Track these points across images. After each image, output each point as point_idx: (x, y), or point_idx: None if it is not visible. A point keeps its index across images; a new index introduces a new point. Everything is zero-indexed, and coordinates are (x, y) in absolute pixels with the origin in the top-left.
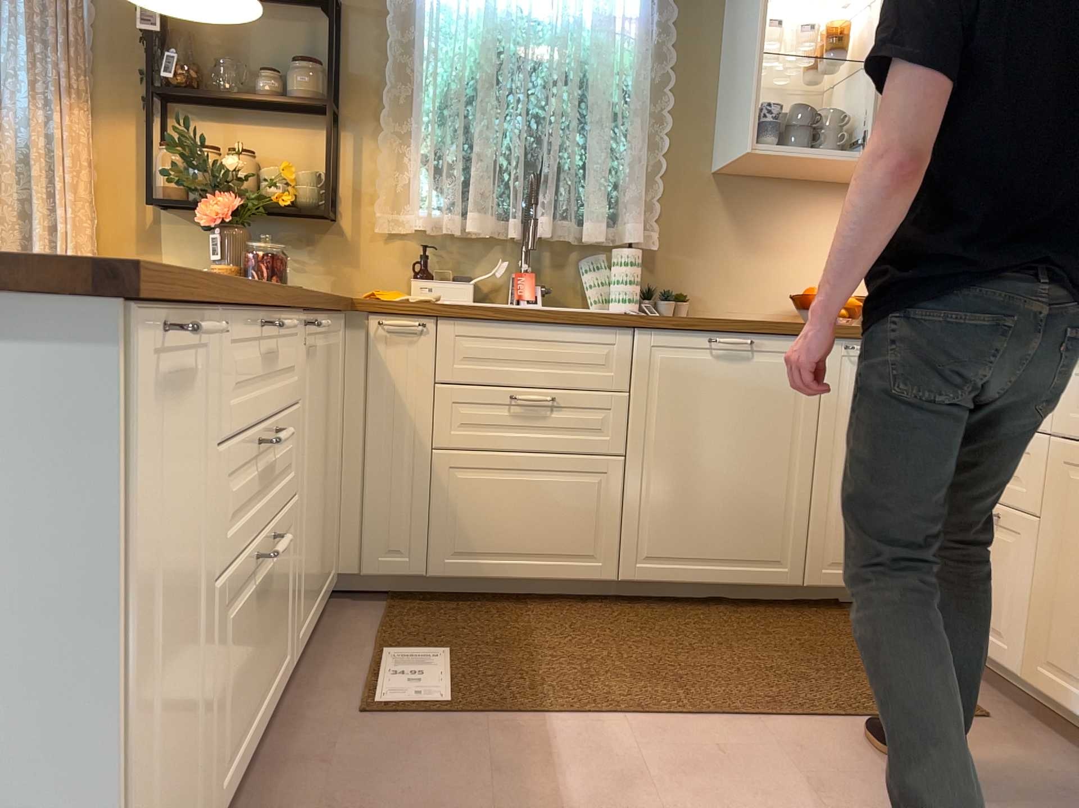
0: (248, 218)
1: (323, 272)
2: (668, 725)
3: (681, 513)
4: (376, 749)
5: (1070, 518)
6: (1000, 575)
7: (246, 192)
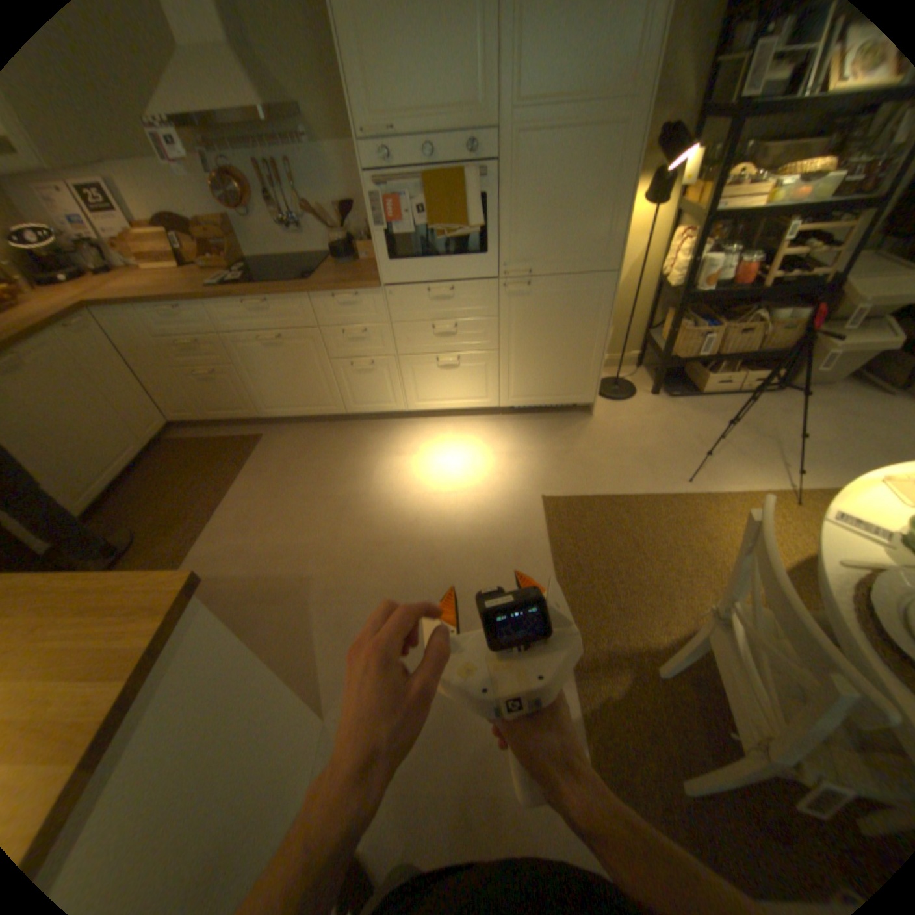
0: None
1: None
2: (207, 531)
3: (69, 466)
4: None
5: (244, 360)
6: (227, 390)
7: None
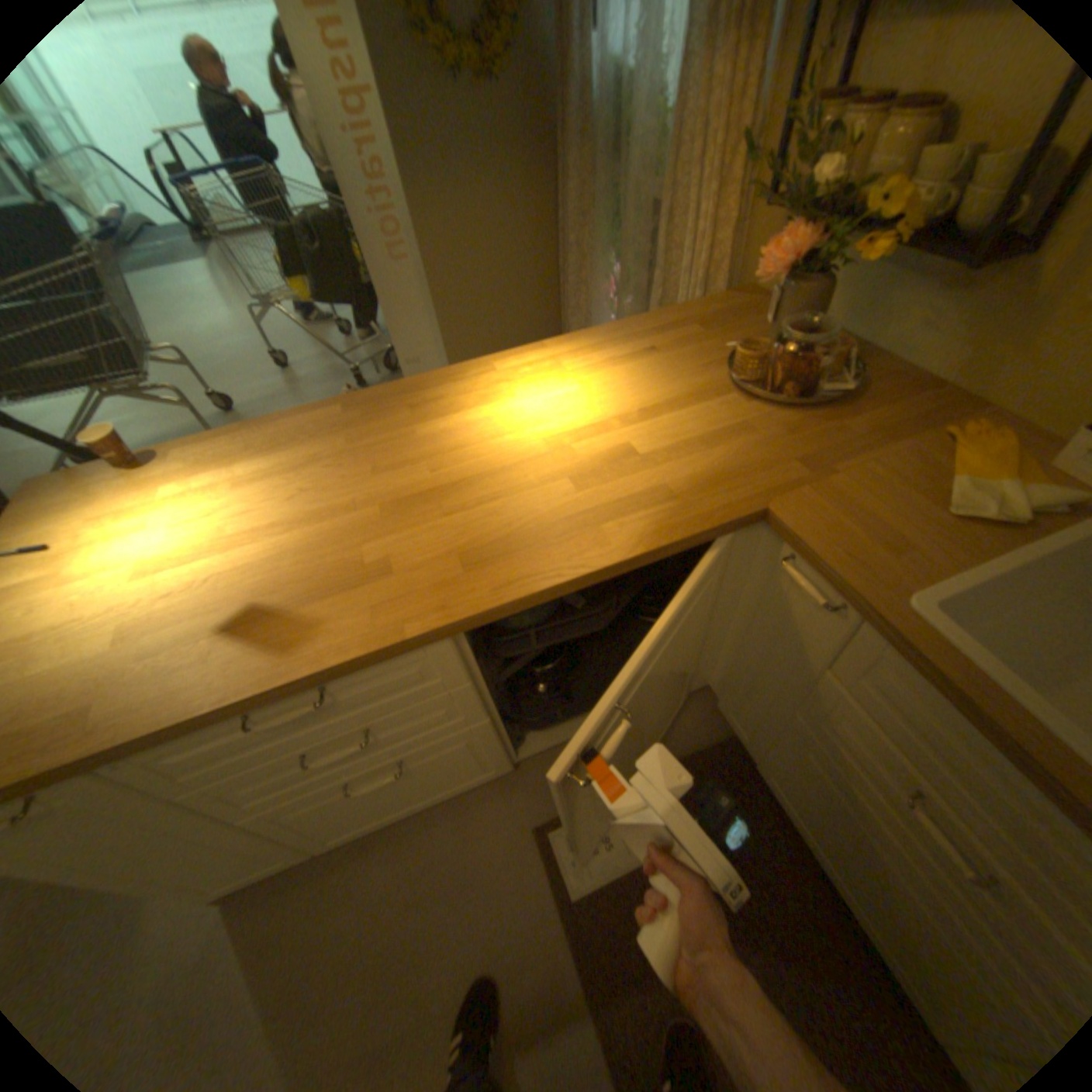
0: (842, 252)
1: (961, 337)
2: None
3: None
4: (495, 874)
5: None
6: None
7: (832, 218)
